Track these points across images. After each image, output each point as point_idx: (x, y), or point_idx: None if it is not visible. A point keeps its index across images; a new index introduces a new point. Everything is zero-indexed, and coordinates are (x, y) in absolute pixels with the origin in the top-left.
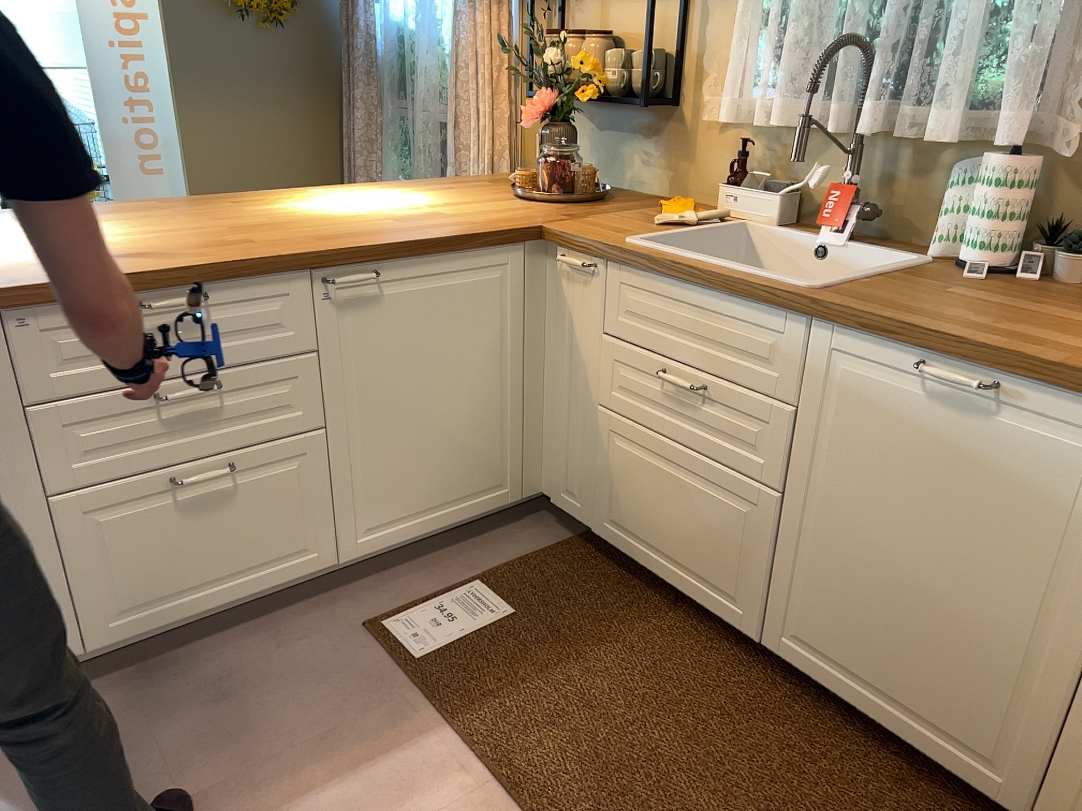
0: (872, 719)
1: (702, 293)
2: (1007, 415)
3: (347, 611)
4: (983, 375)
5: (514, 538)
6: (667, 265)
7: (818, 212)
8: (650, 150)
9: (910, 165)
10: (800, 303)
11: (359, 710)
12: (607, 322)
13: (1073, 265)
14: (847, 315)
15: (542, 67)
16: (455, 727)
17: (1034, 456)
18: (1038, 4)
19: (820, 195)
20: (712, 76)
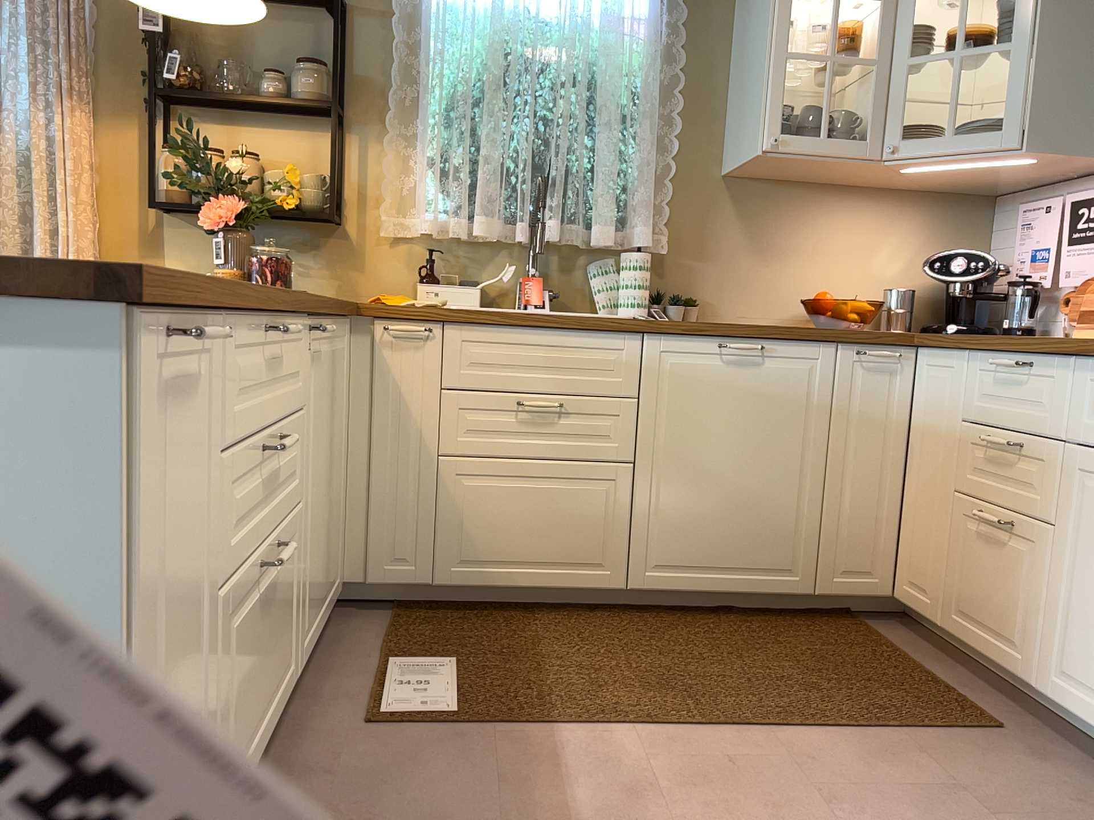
0: (719, 592)
1: (551, 333)
2: (770, 361)
3: (327, 729)
4: (755, 342)
5: (351, 631)
6: (518, 316)
7: (495, 299)
8: (311, 261)
9: (561, 263)
10: (640, 323)
11: (483, 760)
12: (443, 378)
13: (683, 308)
14: (674, 324)
15: (225, 174)
16: (558, 724)
17: (786, 378)
18: (637, 168)
19: (495, 287)
20: (380, 200)
